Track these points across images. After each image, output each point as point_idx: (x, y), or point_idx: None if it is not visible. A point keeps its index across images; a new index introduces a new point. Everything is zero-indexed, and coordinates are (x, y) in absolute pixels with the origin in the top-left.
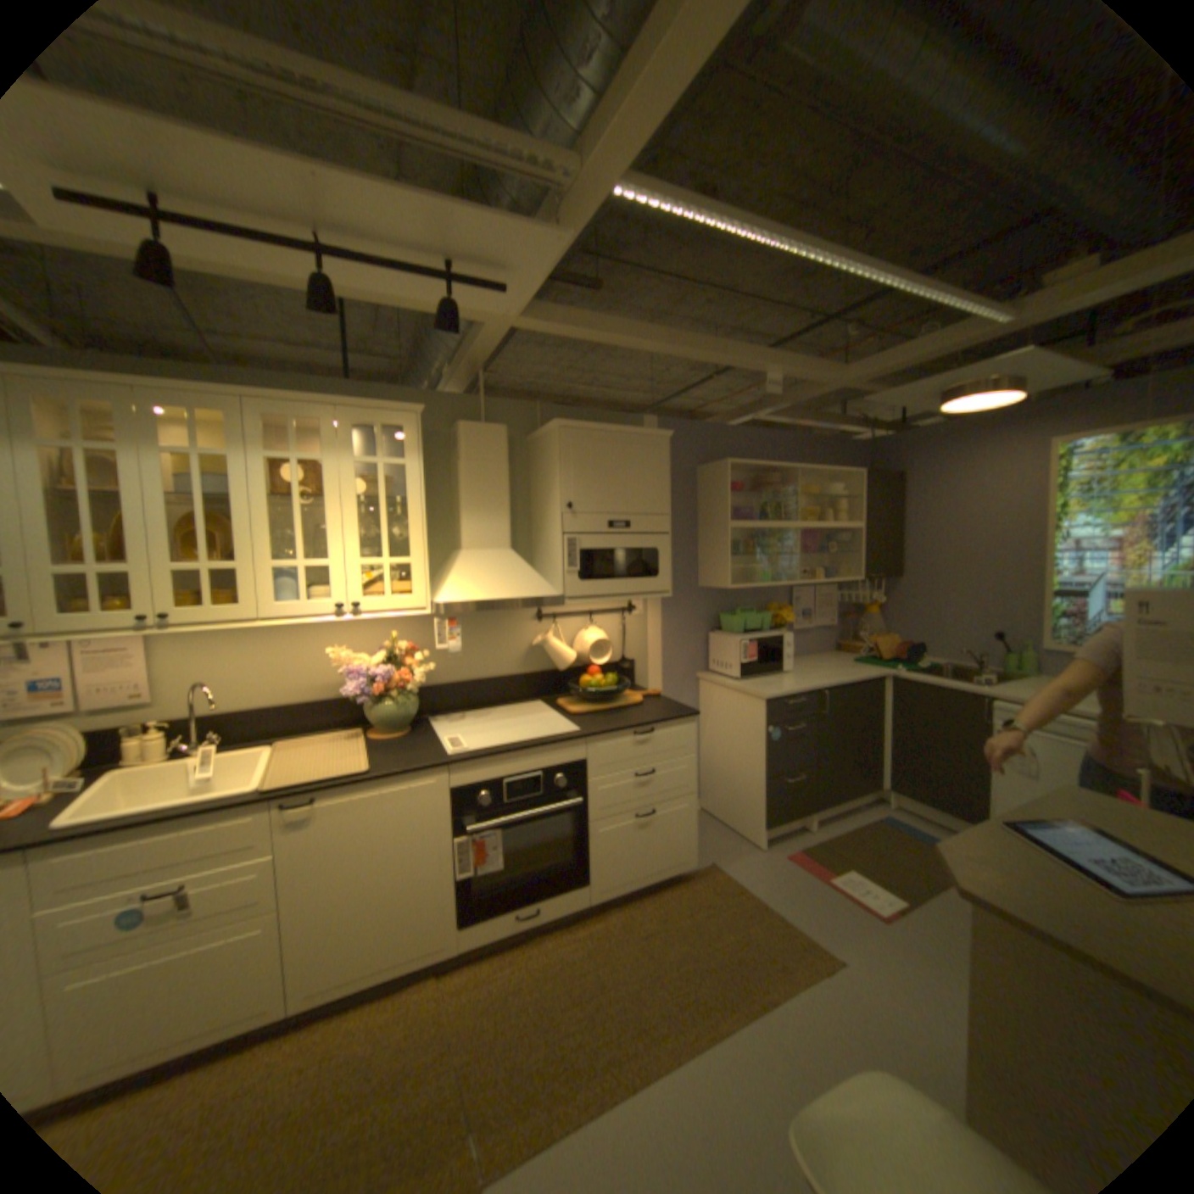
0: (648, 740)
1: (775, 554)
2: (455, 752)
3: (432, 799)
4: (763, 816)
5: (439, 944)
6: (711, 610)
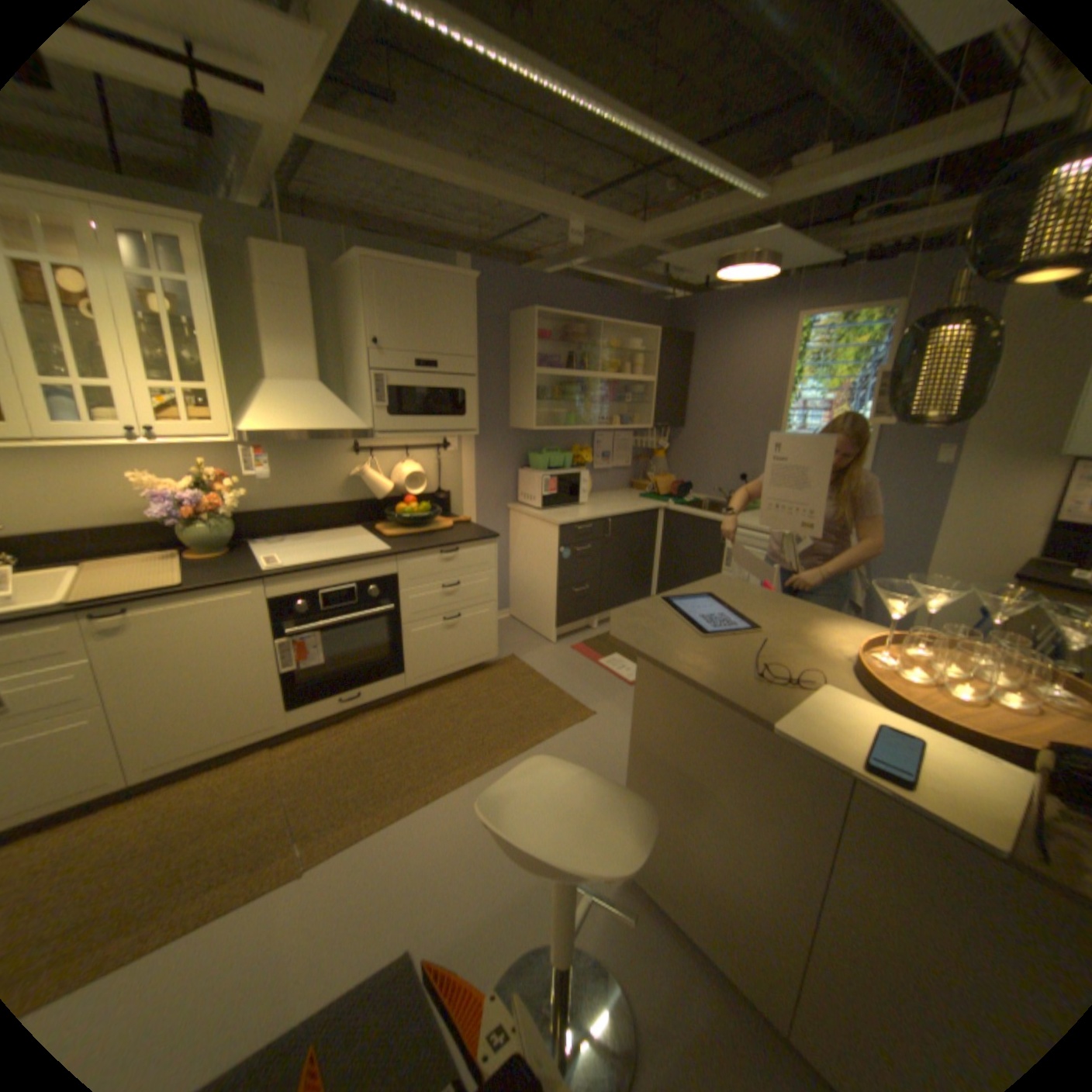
0: (453, 557)
1: (580, 402)
2: (269, 568)
3: (249, 608)
4: (554, 617)
5: (269, 723)
6: (521, 450)
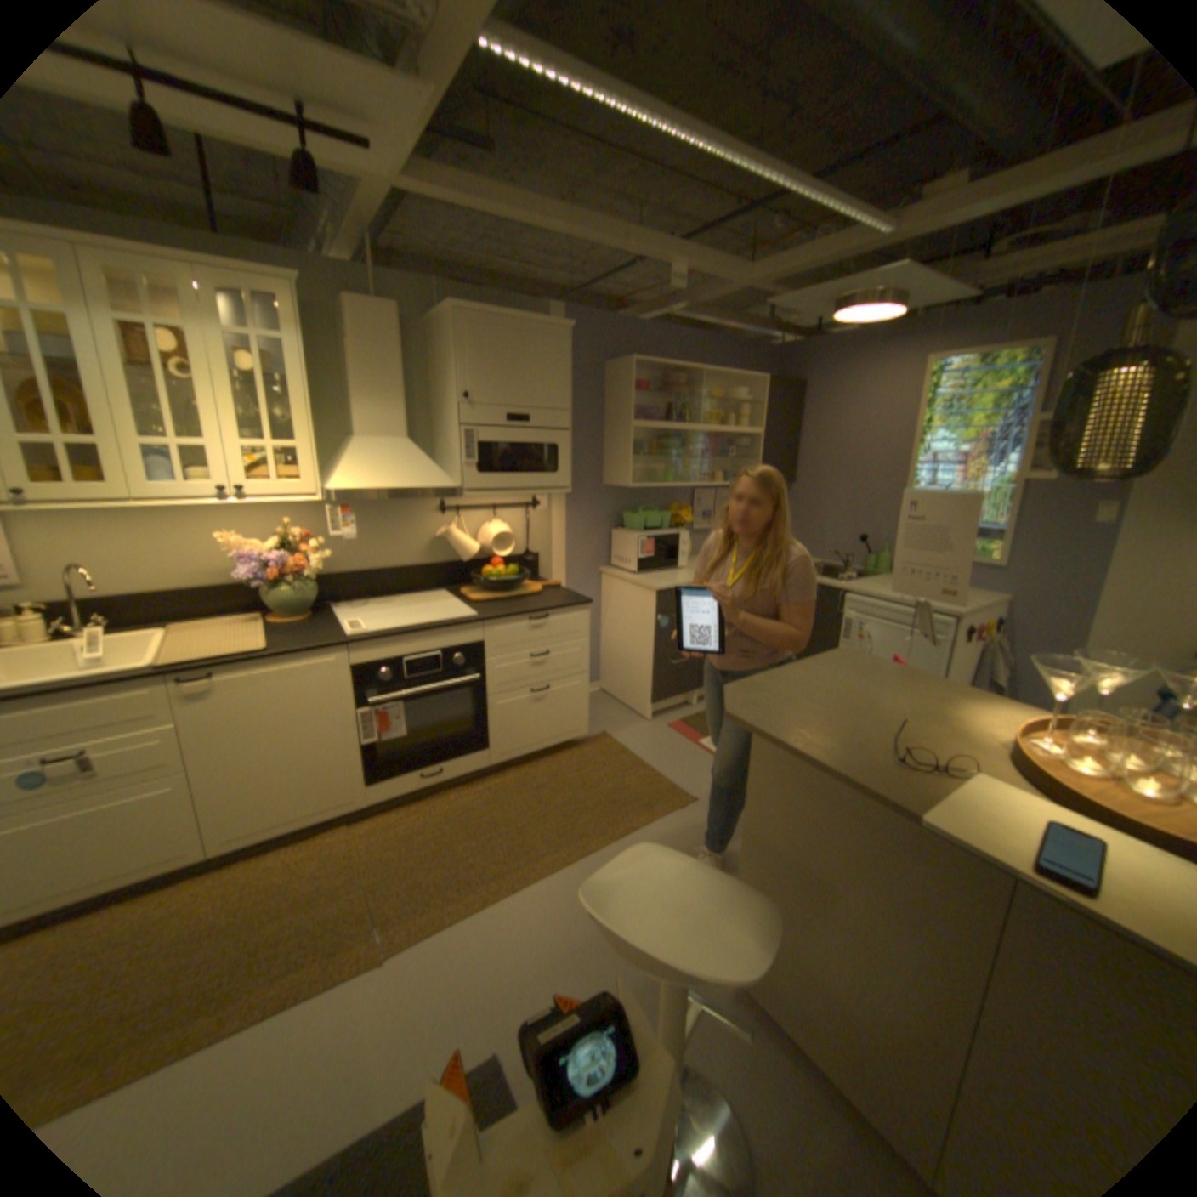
0: (543, 624)
1: (679, 456)
2: (353, 633)
3: (332, 675)
4: (649, 691)
5: (349, 798)
6: (615, 509)
